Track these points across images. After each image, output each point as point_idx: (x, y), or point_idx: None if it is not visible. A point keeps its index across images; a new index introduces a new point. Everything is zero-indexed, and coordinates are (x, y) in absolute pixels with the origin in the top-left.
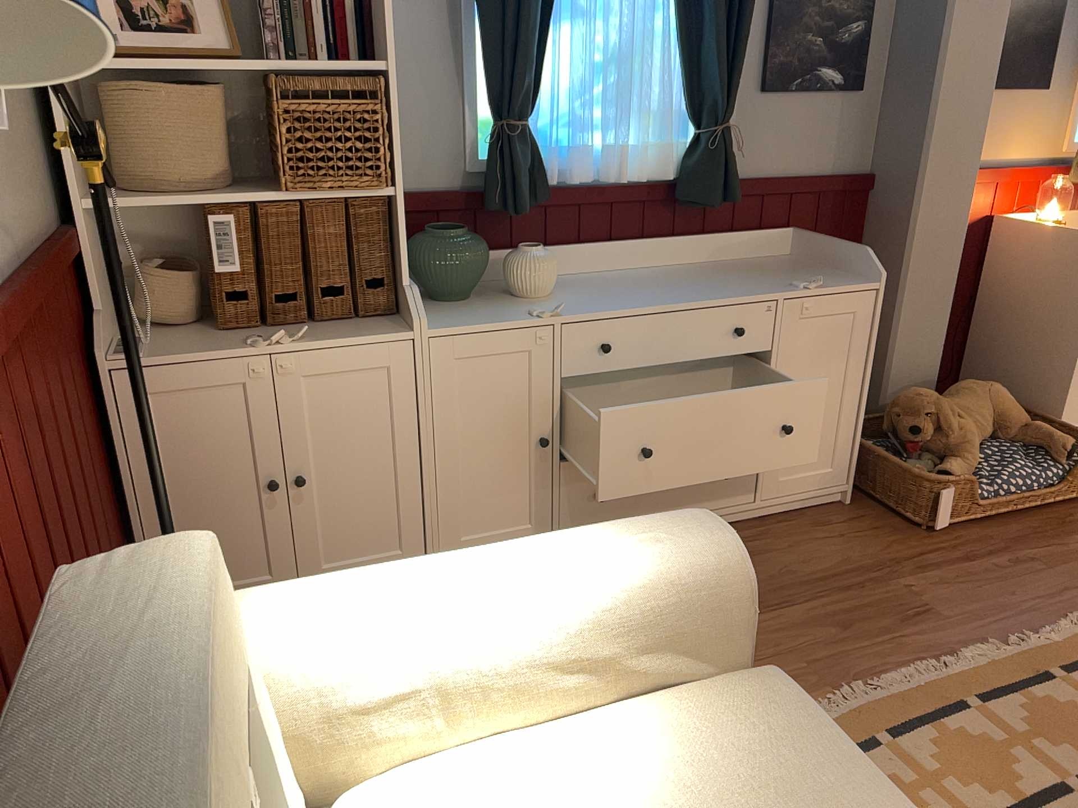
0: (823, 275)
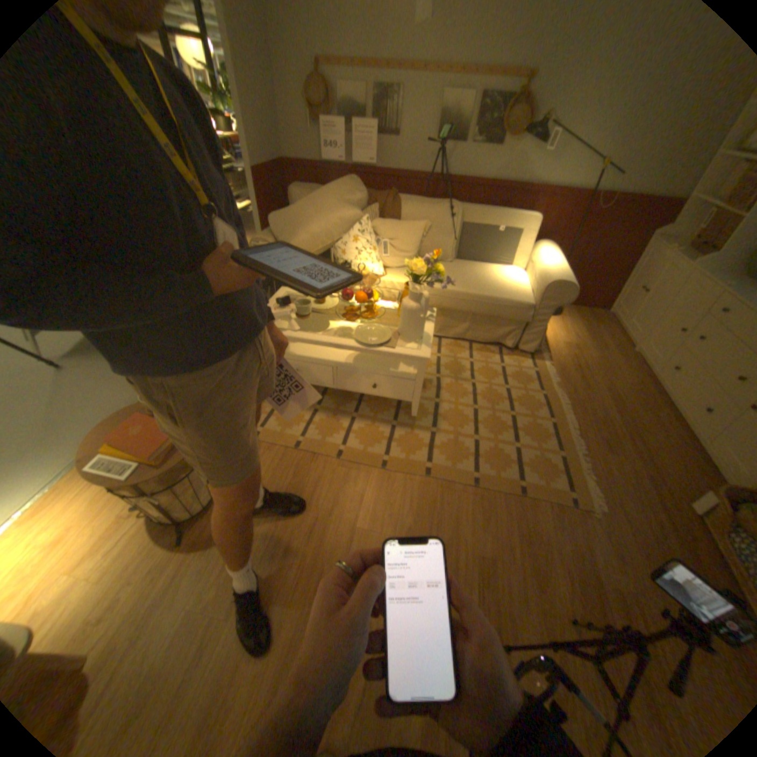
0: None
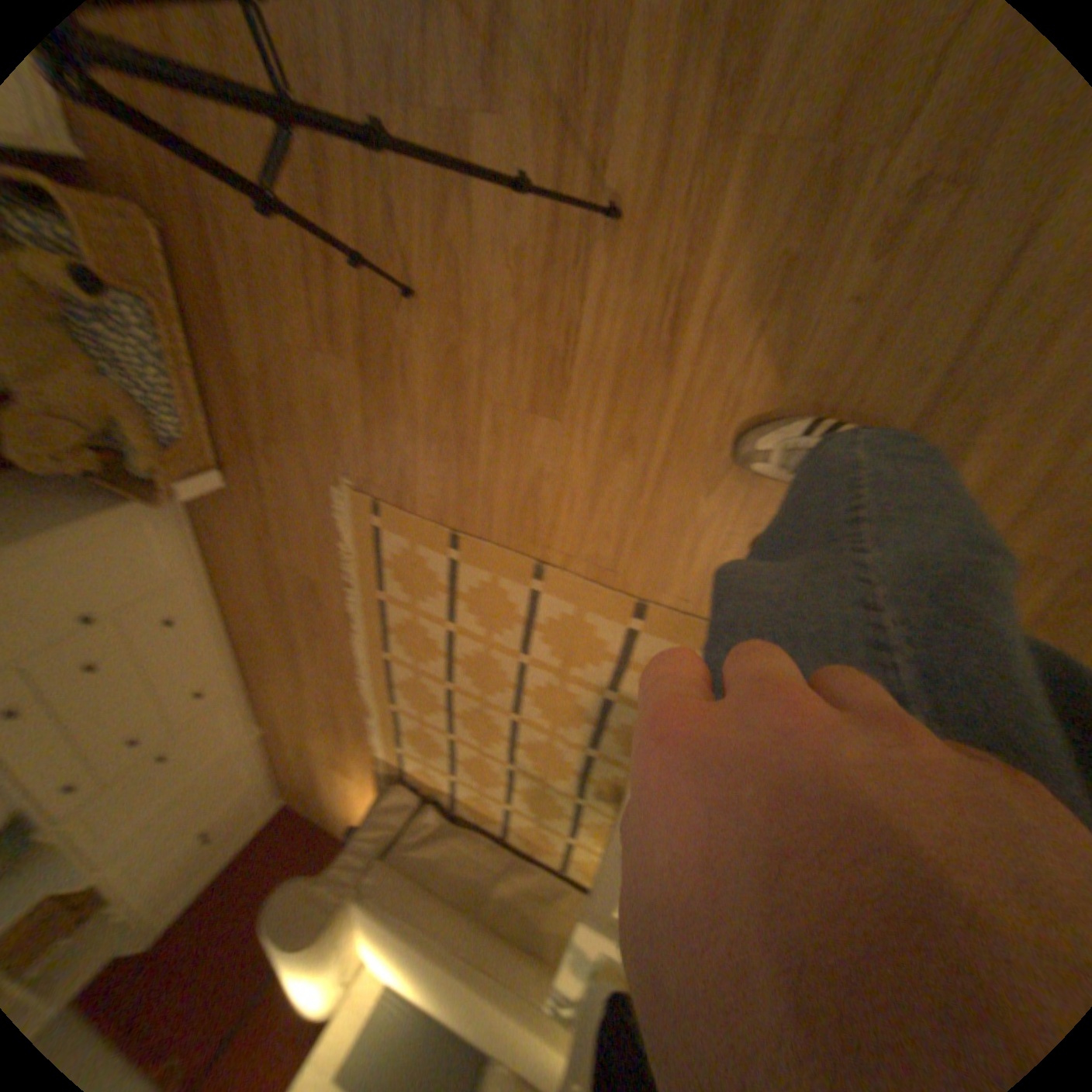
0: None
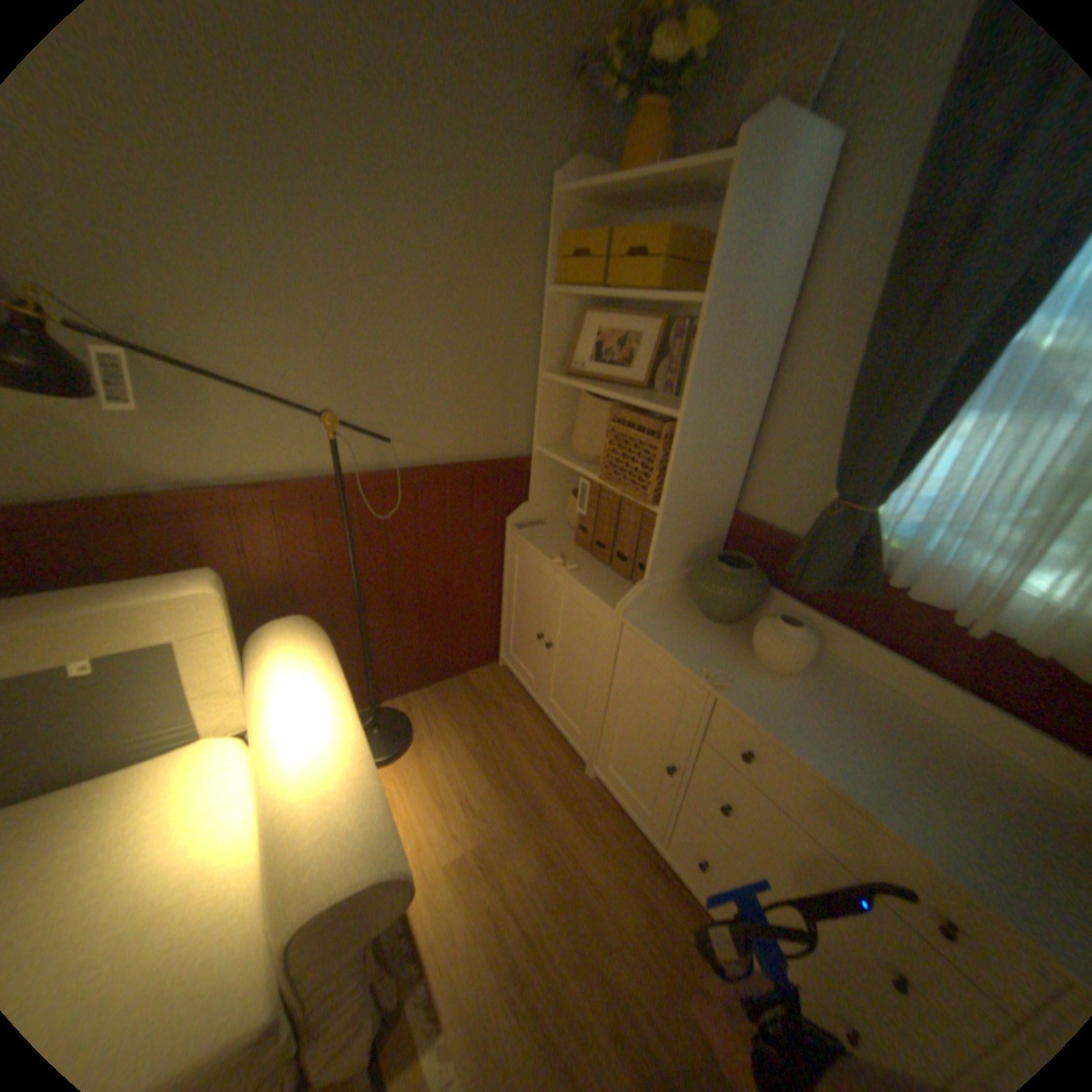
0: None
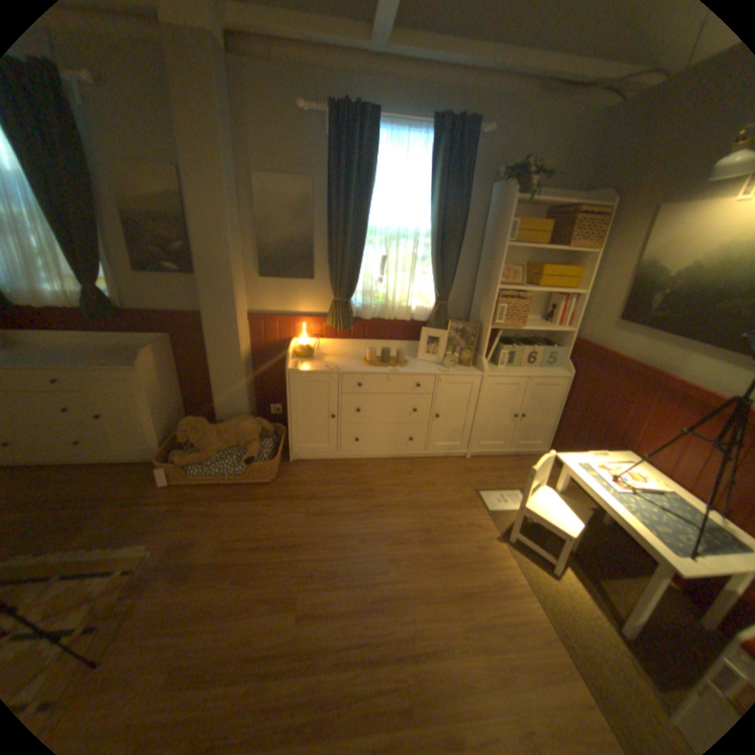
0: (132, 360)
